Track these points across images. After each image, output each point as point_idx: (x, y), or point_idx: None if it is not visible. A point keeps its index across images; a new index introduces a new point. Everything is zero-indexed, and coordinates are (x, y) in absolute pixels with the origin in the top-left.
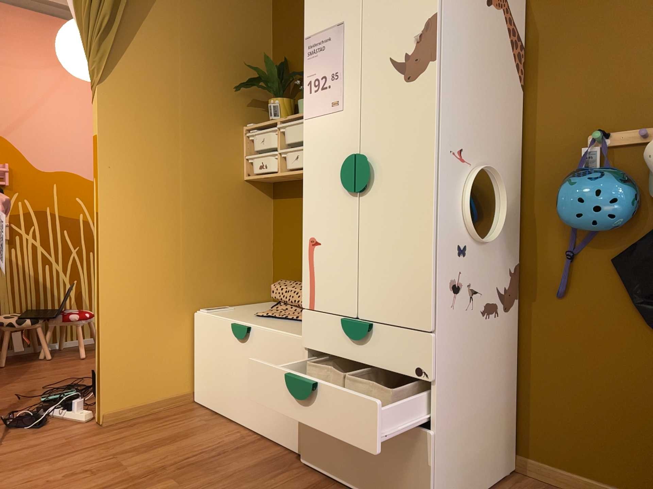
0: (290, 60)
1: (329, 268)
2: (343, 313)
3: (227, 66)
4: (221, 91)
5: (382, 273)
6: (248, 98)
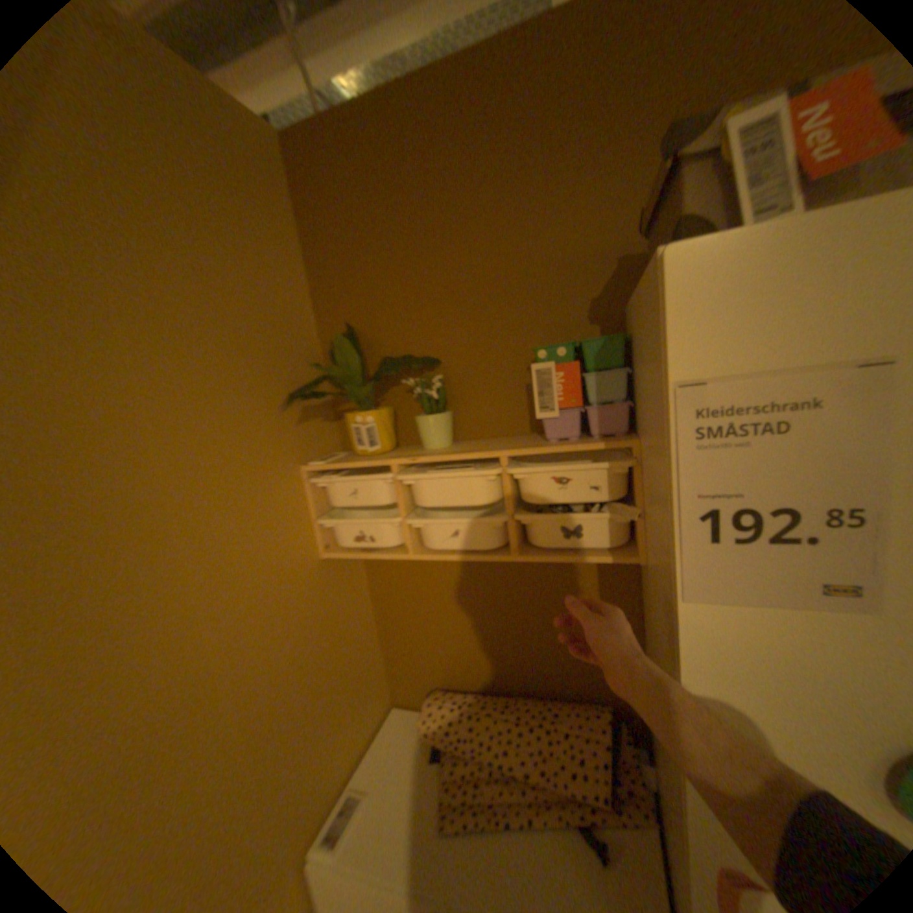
0: (361, 329)
1: None
2: None
3: (247, 357)
4: (249, 415)
5: None
6: (297, 408)
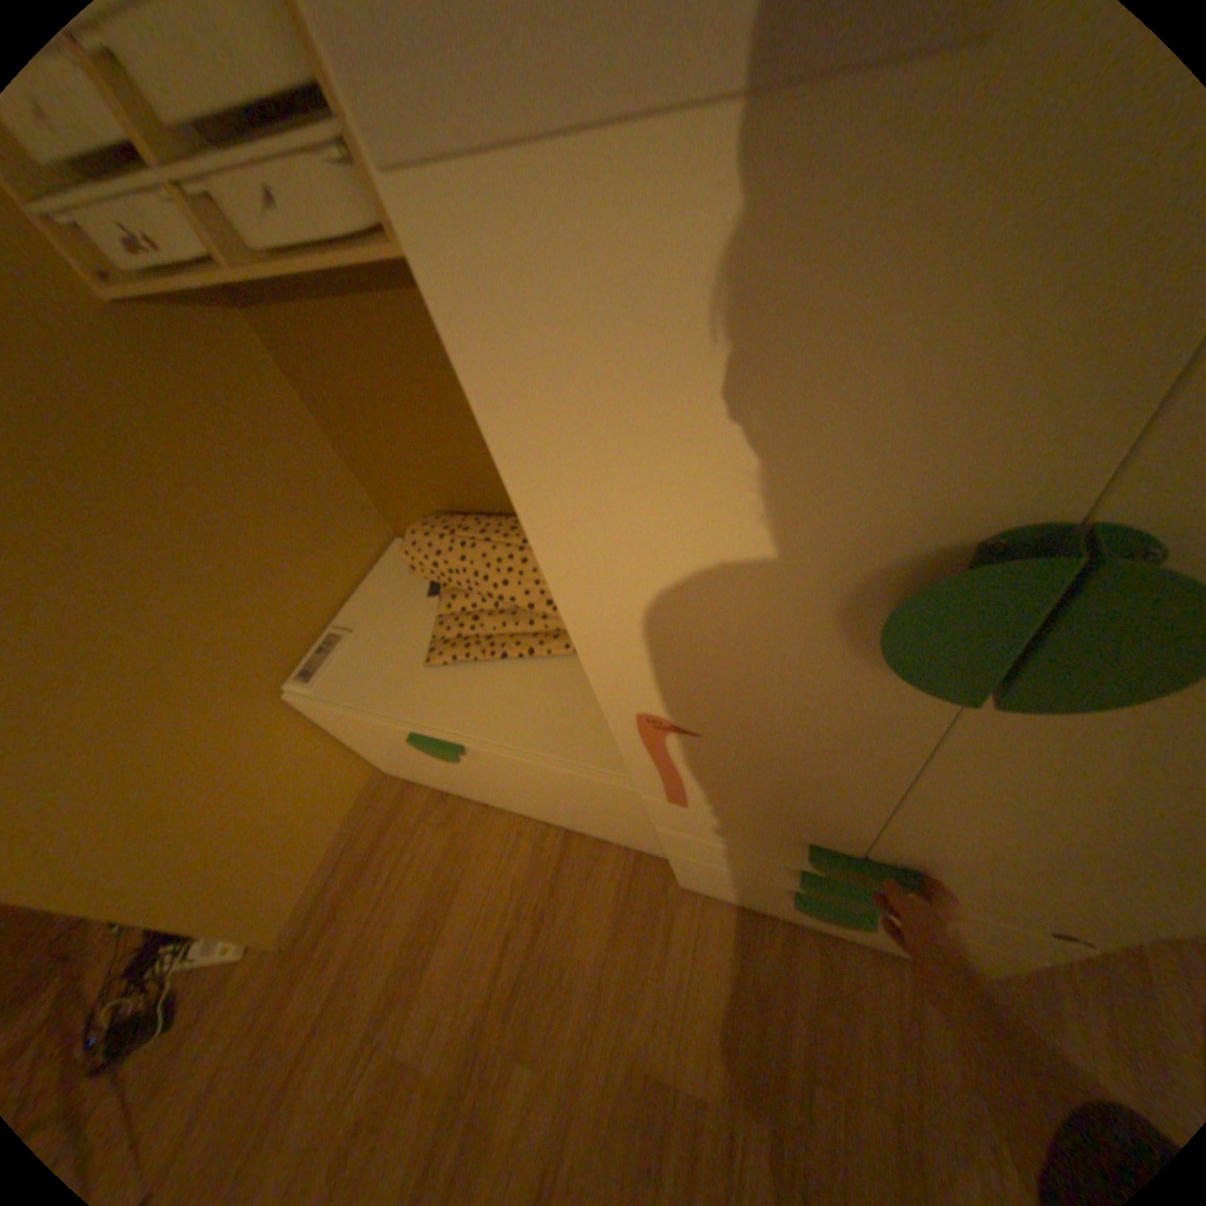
0: None
1: (747, 778)
2: (807, 839)
3: None
4: None
5: (1016, 841)
6: None
